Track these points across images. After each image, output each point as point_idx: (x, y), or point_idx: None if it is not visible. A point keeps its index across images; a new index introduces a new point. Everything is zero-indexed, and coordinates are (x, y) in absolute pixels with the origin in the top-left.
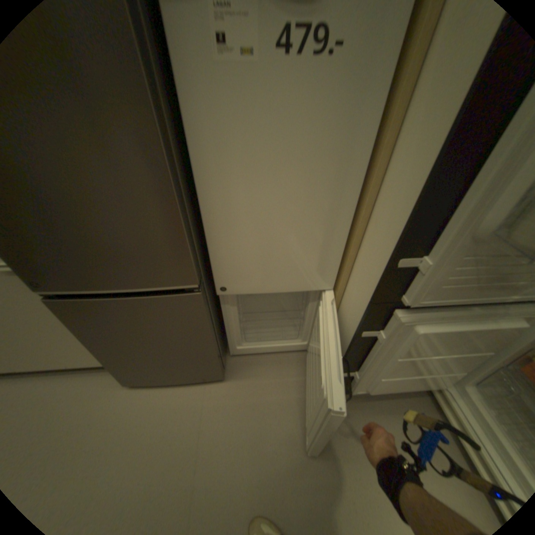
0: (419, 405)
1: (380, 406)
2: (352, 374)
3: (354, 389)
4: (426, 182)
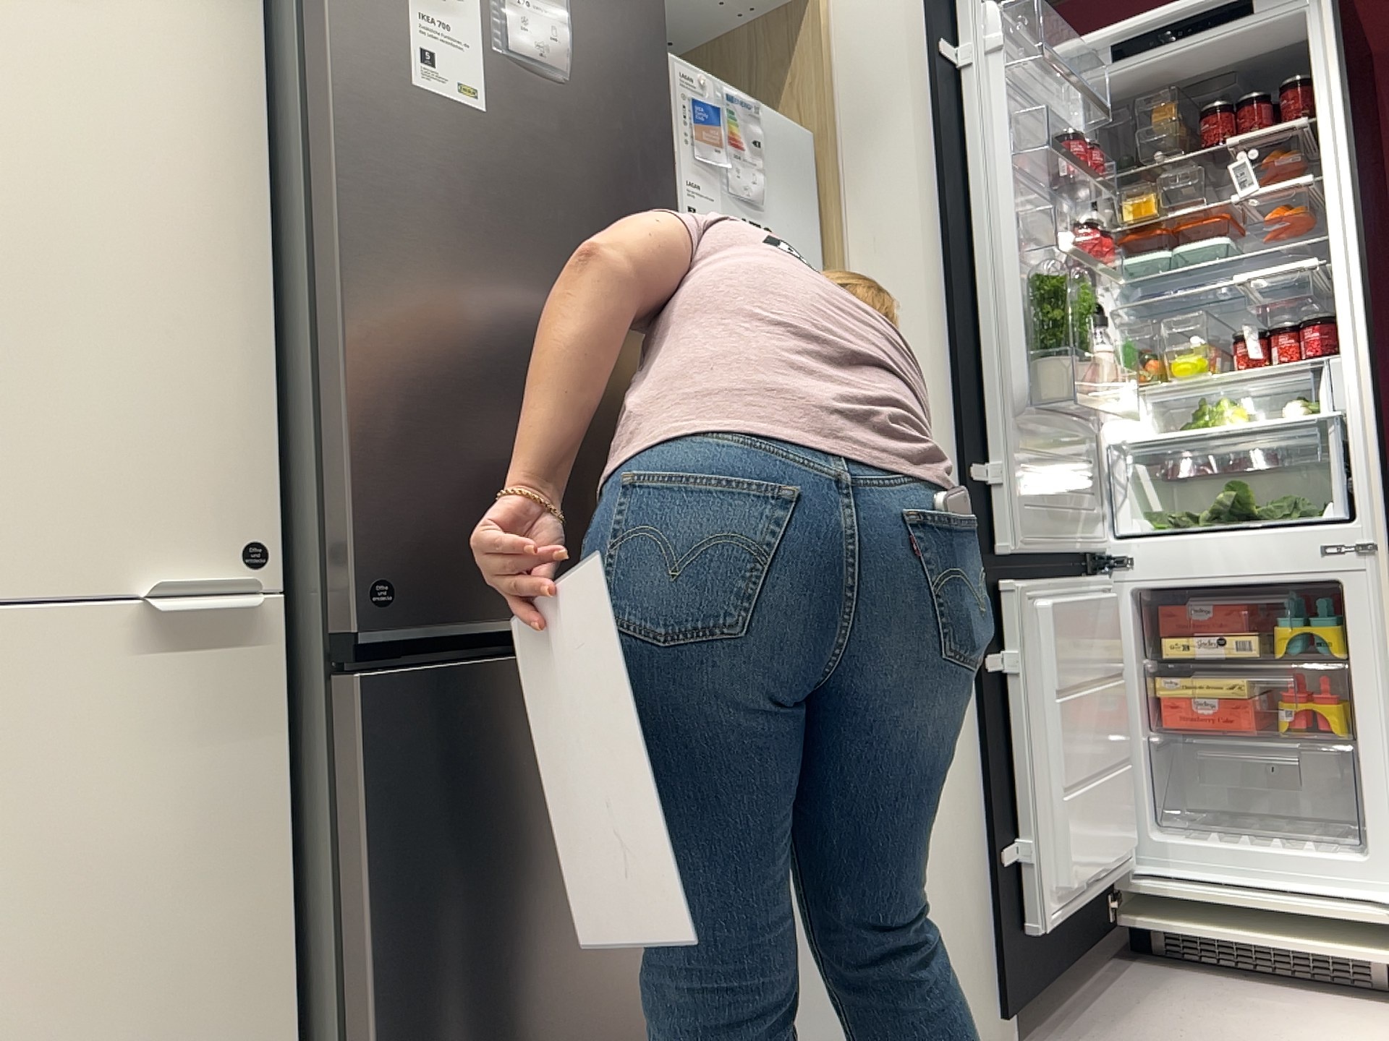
0: (1143, 974)
1: (1104, 1010)
2: (1018, 853)
3: (1045, 910)
4: (939, 377)
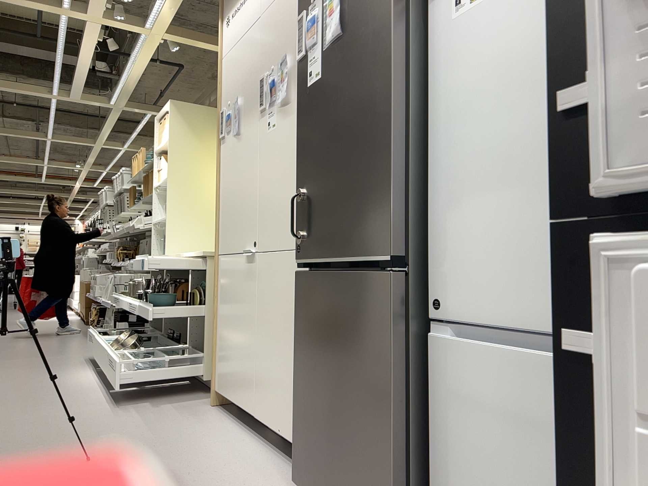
0: None
1: None
2: None
3: None
4: None
